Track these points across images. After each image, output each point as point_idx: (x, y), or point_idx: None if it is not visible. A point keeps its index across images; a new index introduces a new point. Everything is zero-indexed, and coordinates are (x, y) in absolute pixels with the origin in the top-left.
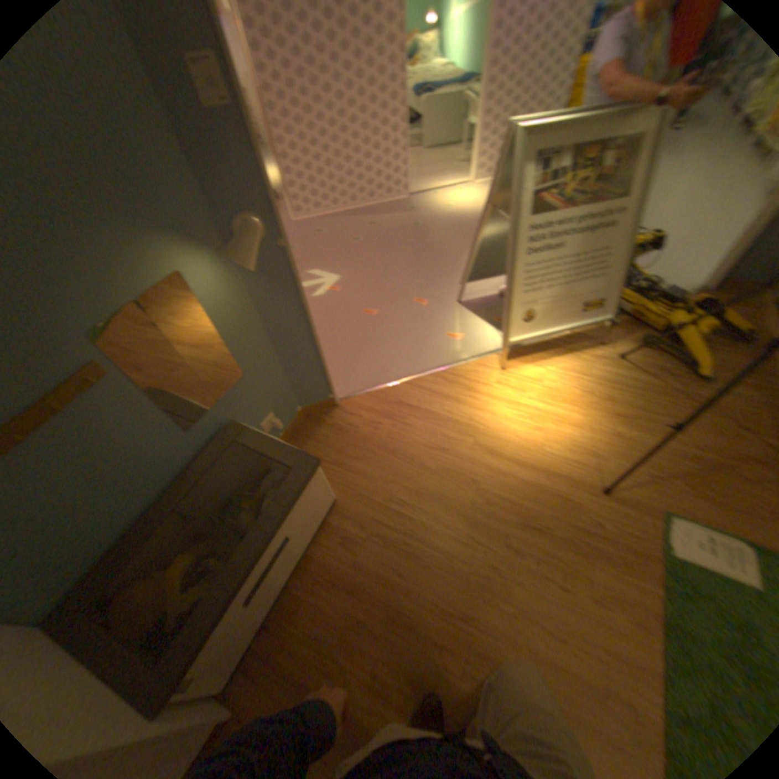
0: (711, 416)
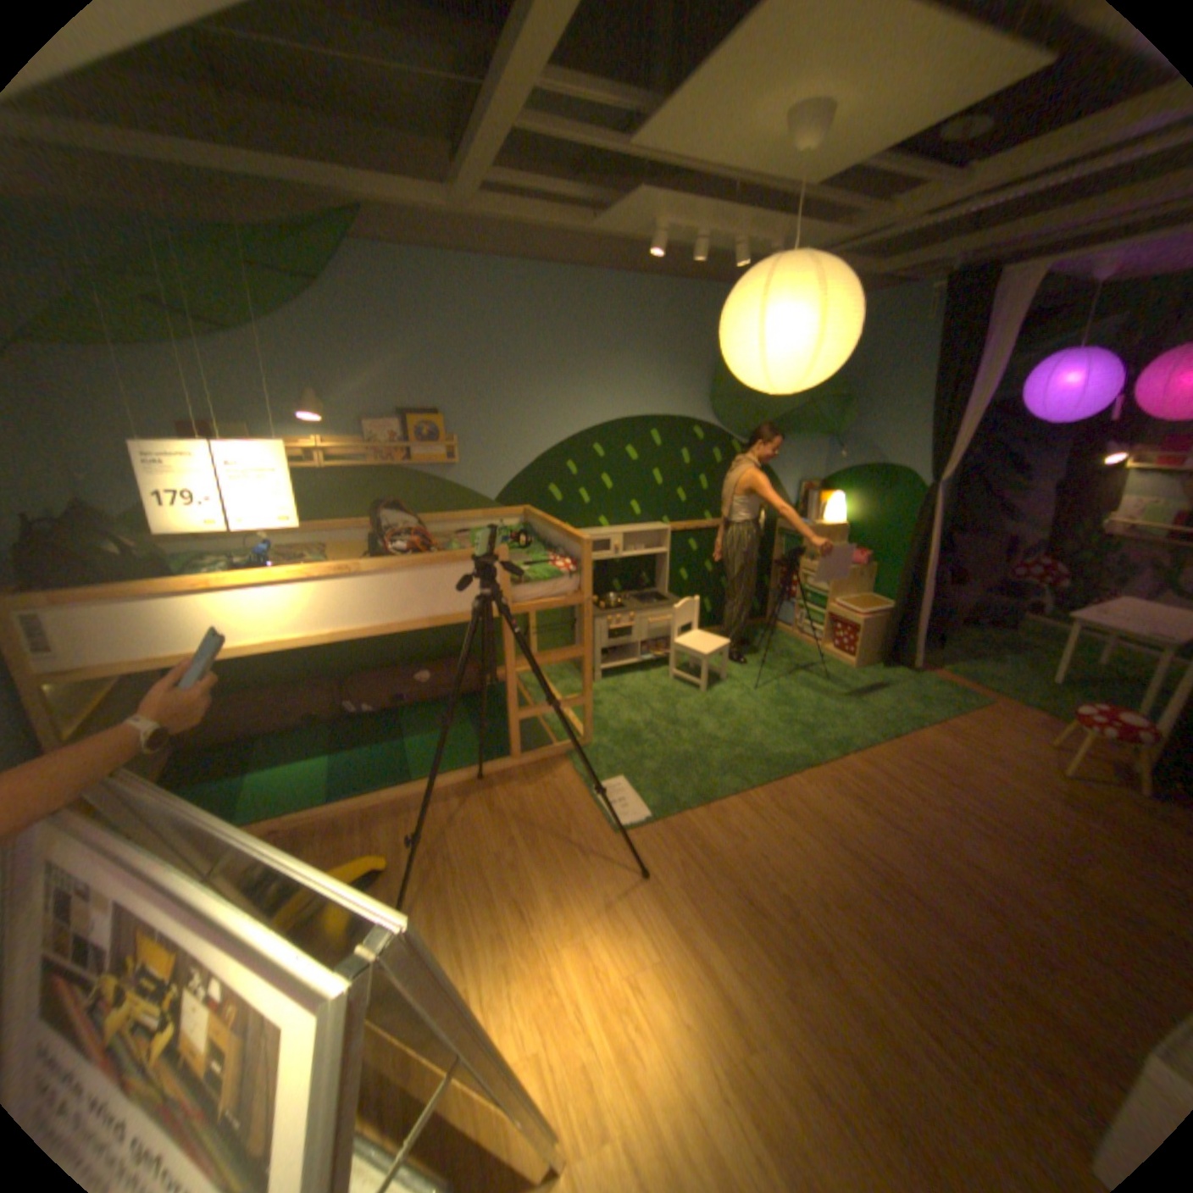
0: (445, 847)
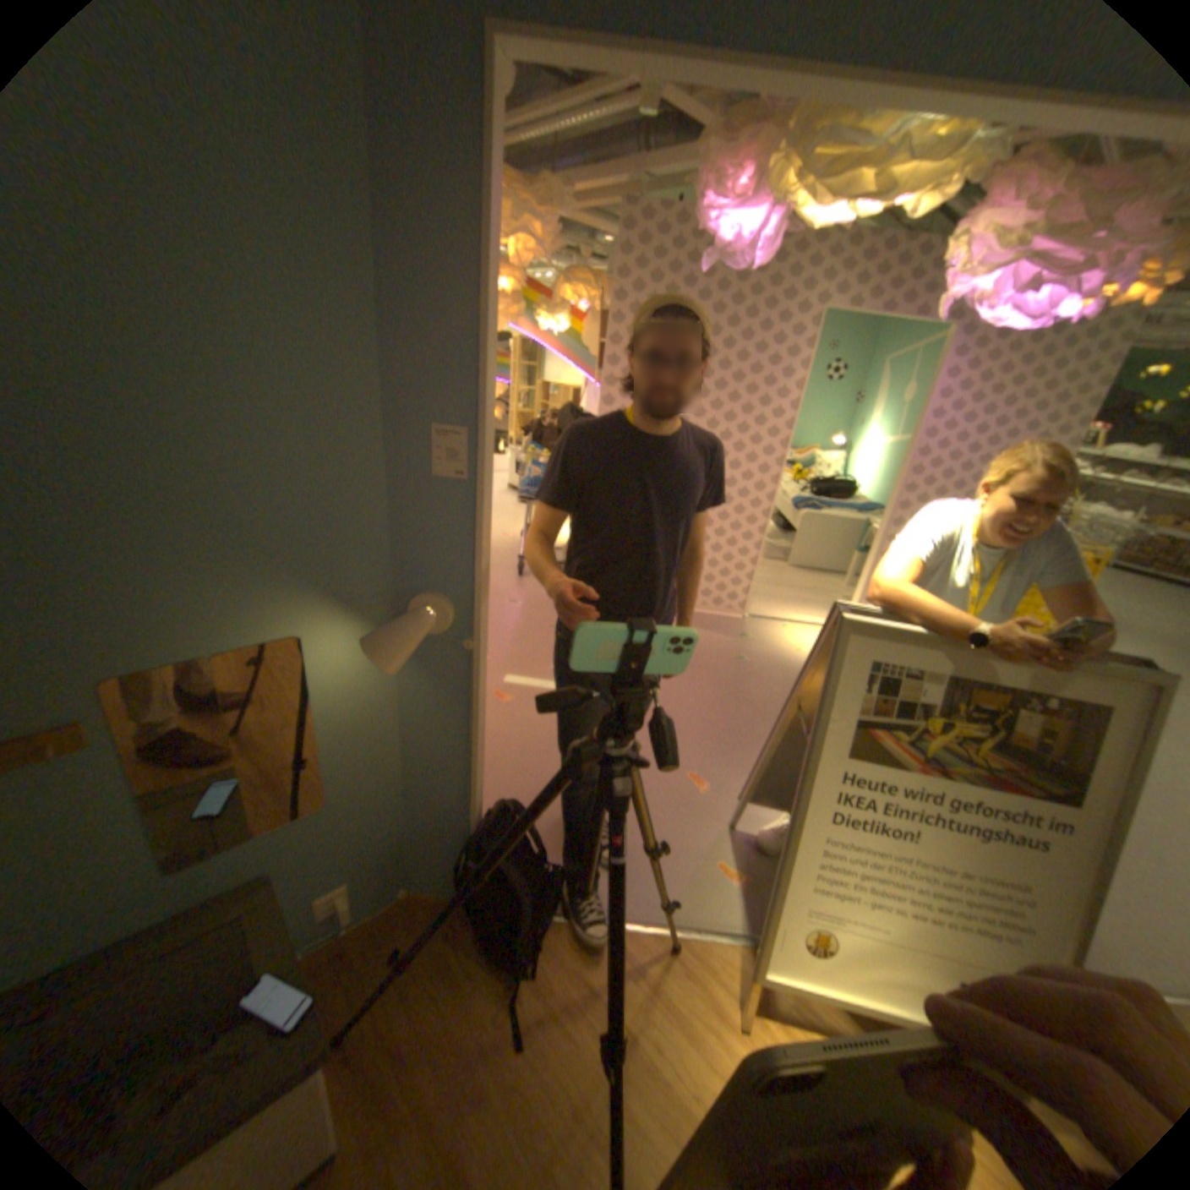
0: None
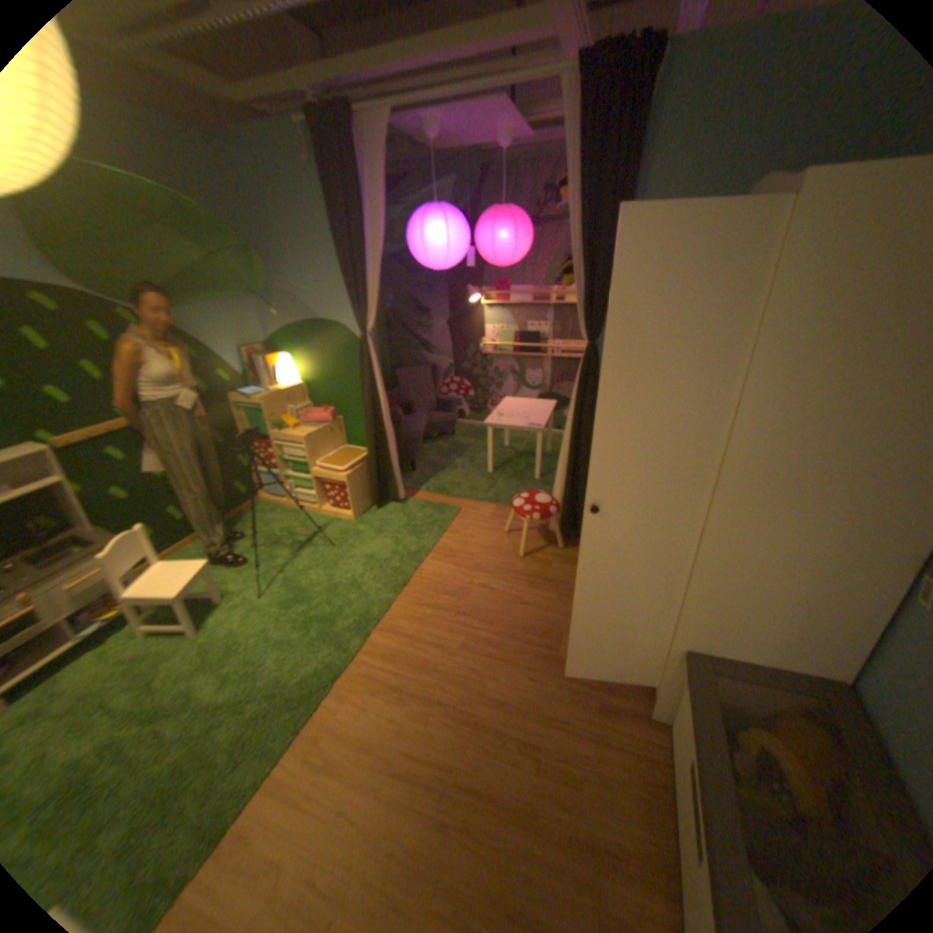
0: None
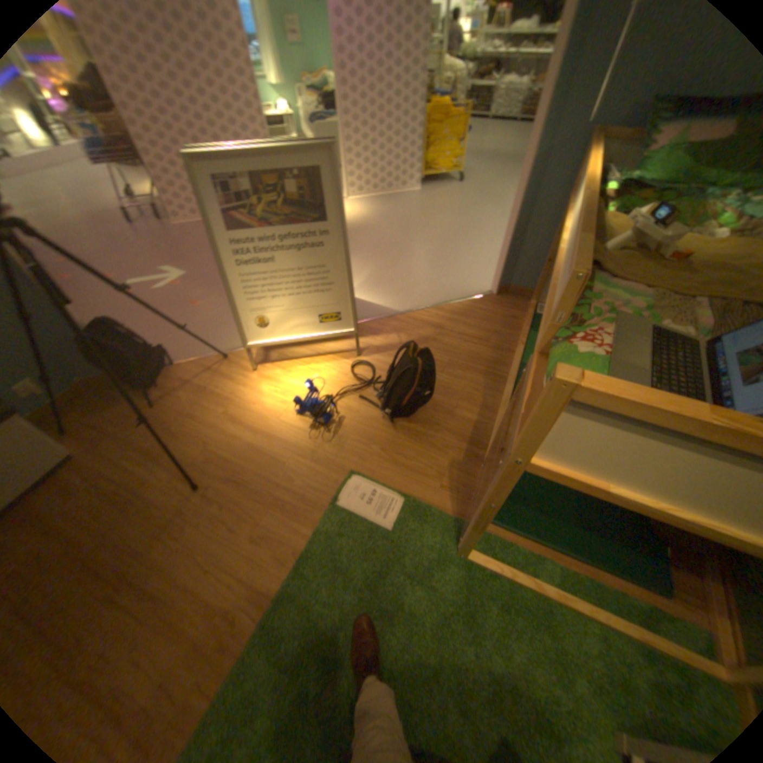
0: (437, 396)
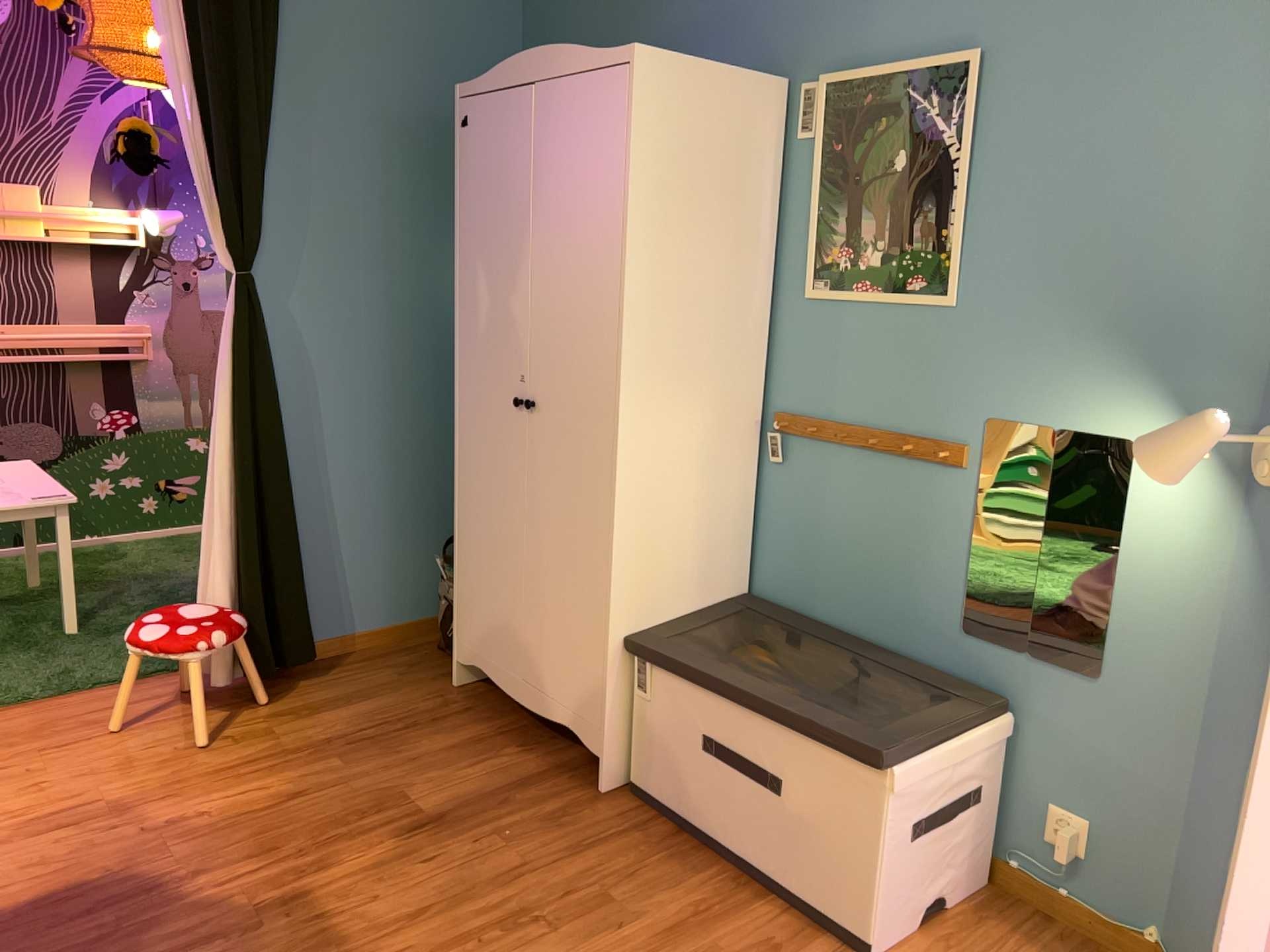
0: None
